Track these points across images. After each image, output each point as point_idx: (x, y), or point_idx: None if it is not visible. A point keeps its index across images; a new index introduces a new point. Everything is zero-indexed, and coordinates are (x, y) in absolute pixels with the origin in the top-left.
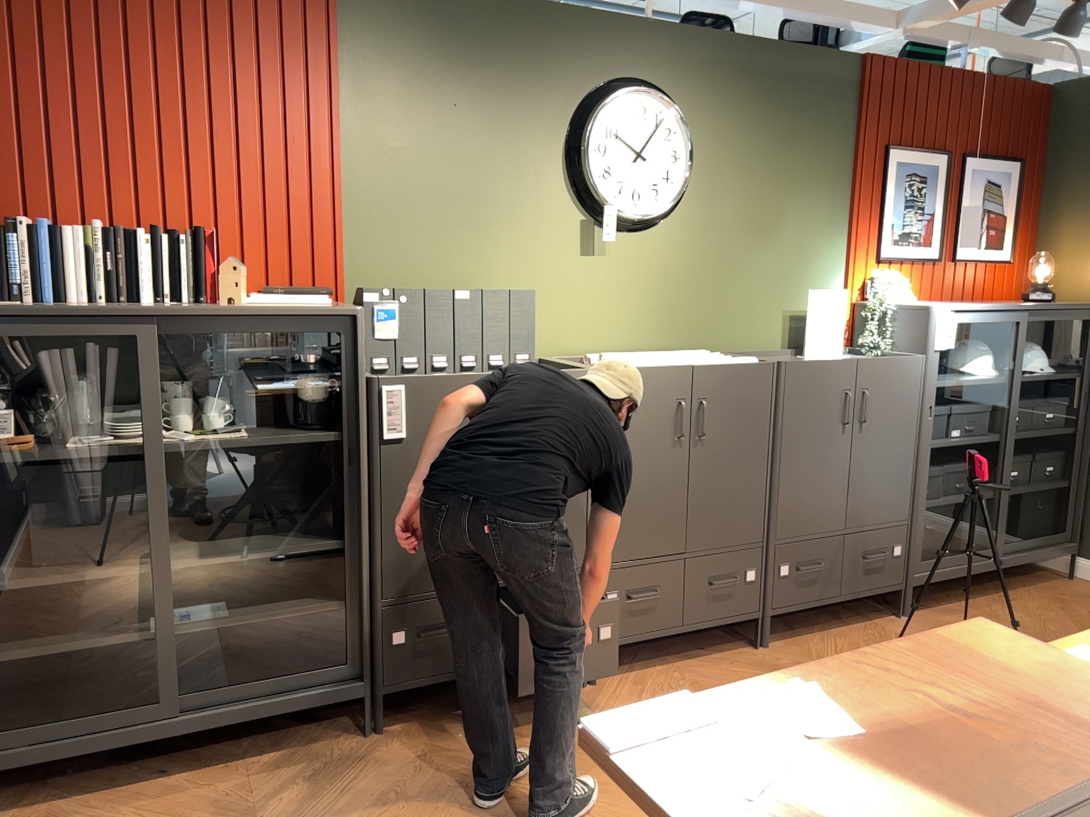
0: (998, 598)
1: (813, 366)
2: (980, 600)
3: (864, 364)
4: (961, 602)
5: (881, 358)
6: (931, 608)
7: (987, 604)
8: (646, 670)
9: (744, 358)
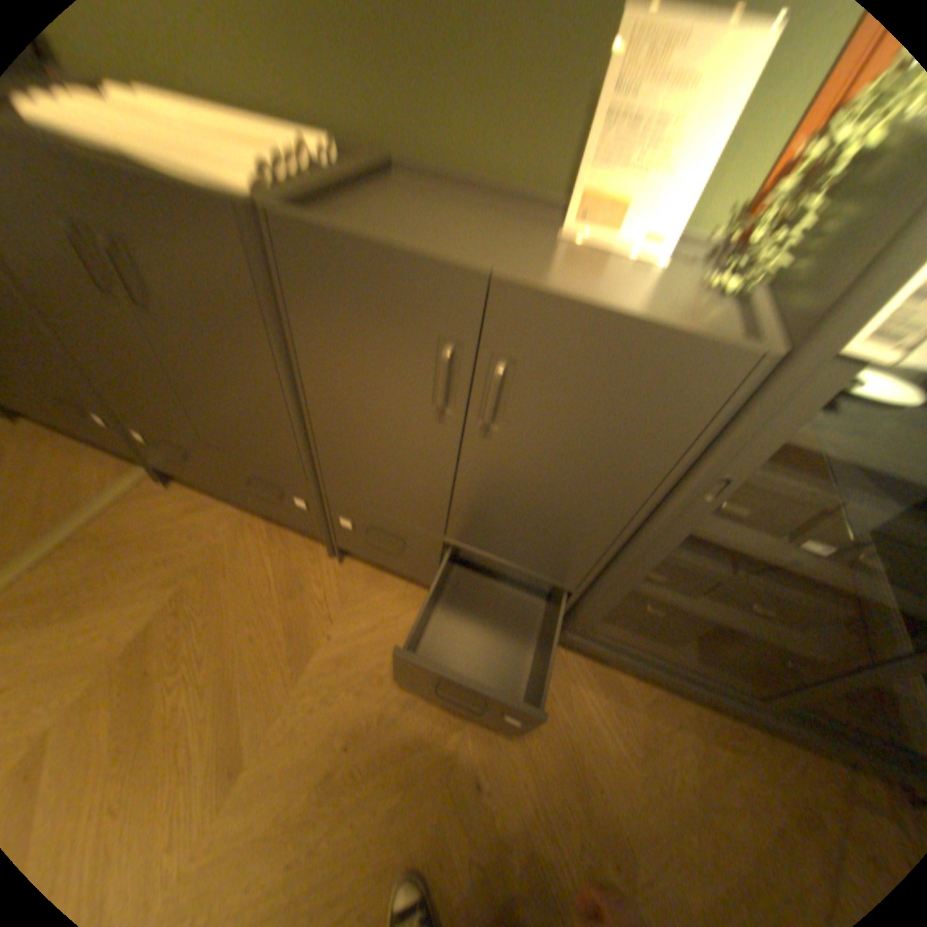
0: (715, 728)
1: (338, 239)
2: (685, 707)
3: (508, 290)
4: (656, 687)
5: (594, 294)
6: (596, 663)
7: (682, 722)
8: (221, 501)
9: (221, 161)
